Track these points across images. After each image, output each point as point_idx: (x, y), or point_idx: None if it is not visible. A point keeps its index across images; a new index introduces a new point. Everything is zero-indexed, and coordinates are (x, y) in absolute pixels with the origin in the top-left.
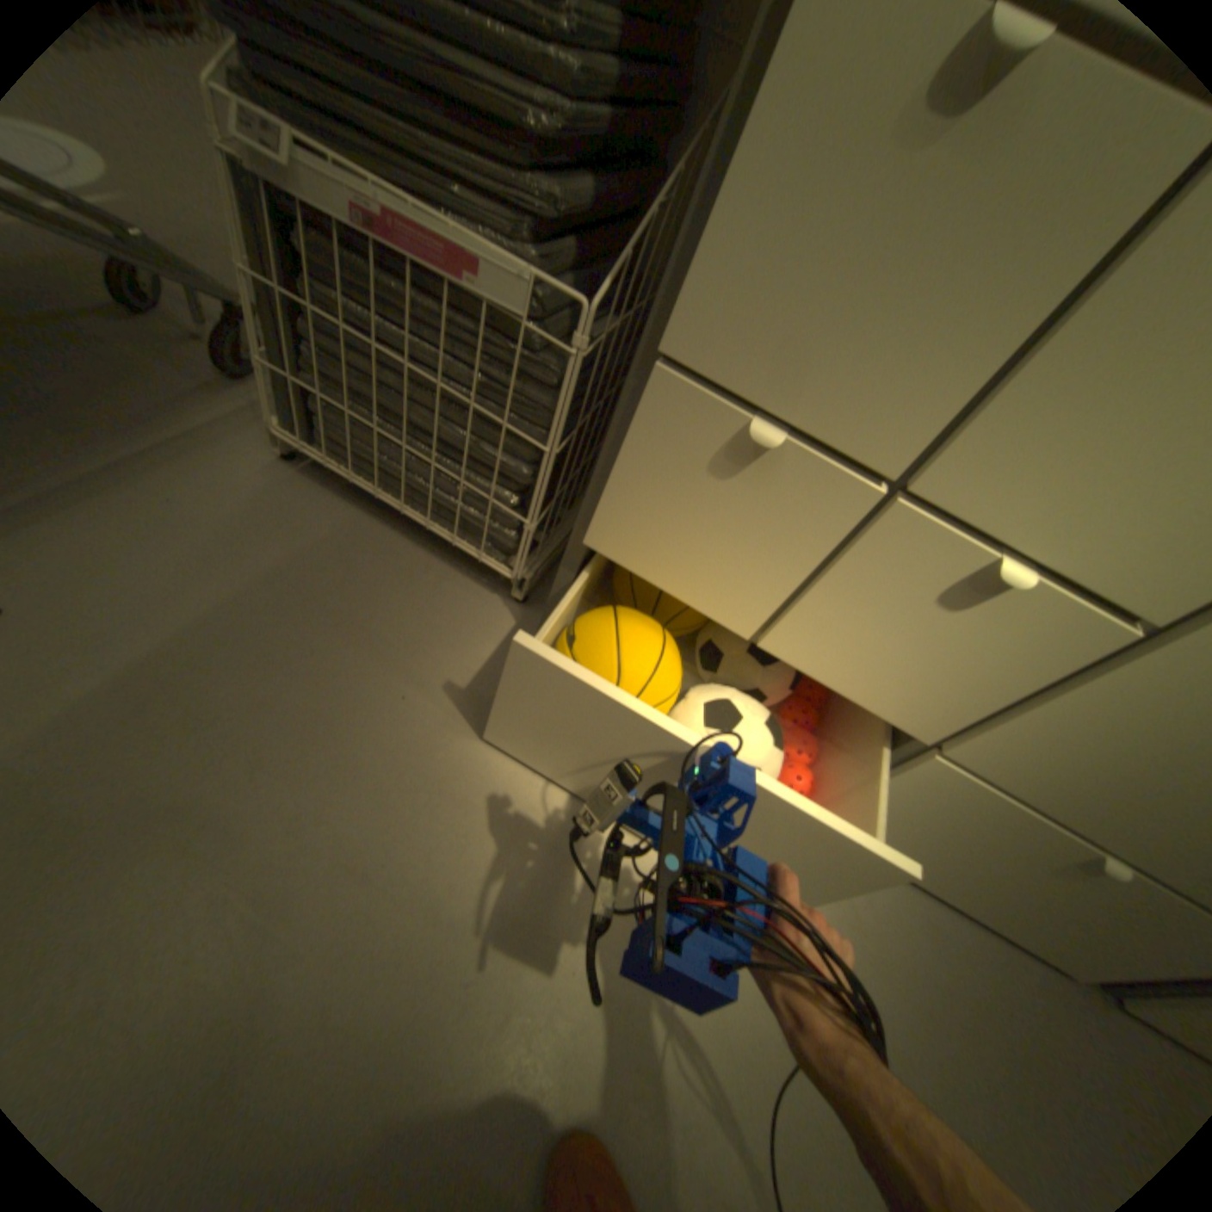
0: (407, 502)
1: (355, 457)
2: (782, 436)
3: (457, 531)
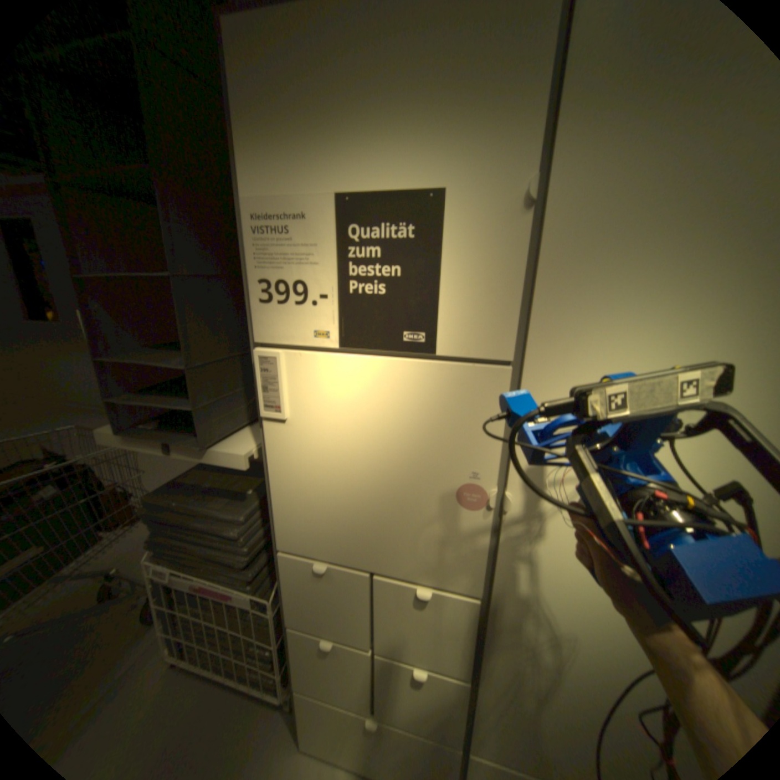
0: (226, 677)
1: (201, 662)
2: (329, 647)
3: (250, 686)
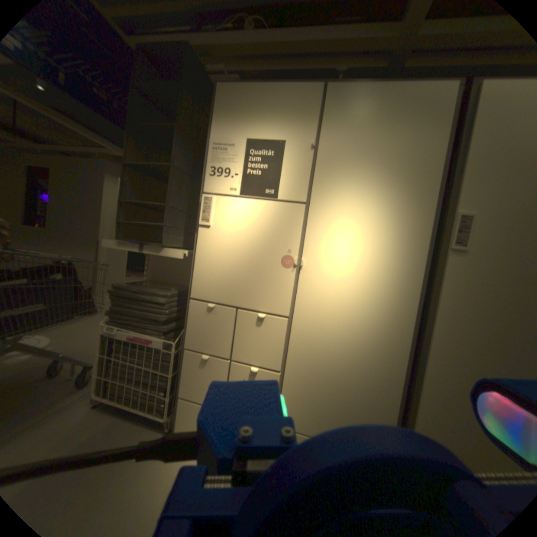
0: (131, 409)
1: (116, 399)
2: (207, 358)
3: (146, 414)
